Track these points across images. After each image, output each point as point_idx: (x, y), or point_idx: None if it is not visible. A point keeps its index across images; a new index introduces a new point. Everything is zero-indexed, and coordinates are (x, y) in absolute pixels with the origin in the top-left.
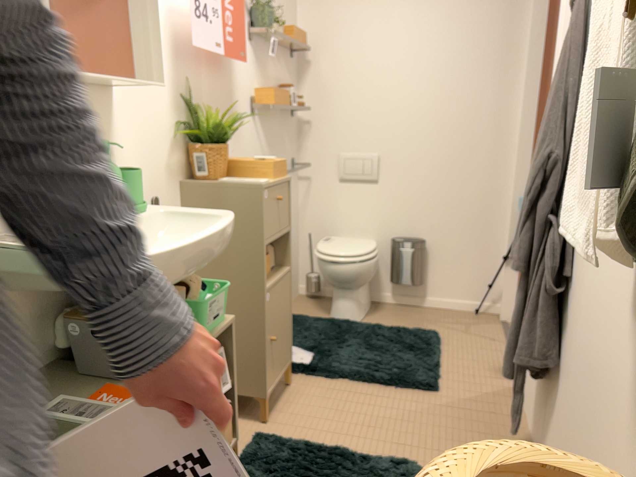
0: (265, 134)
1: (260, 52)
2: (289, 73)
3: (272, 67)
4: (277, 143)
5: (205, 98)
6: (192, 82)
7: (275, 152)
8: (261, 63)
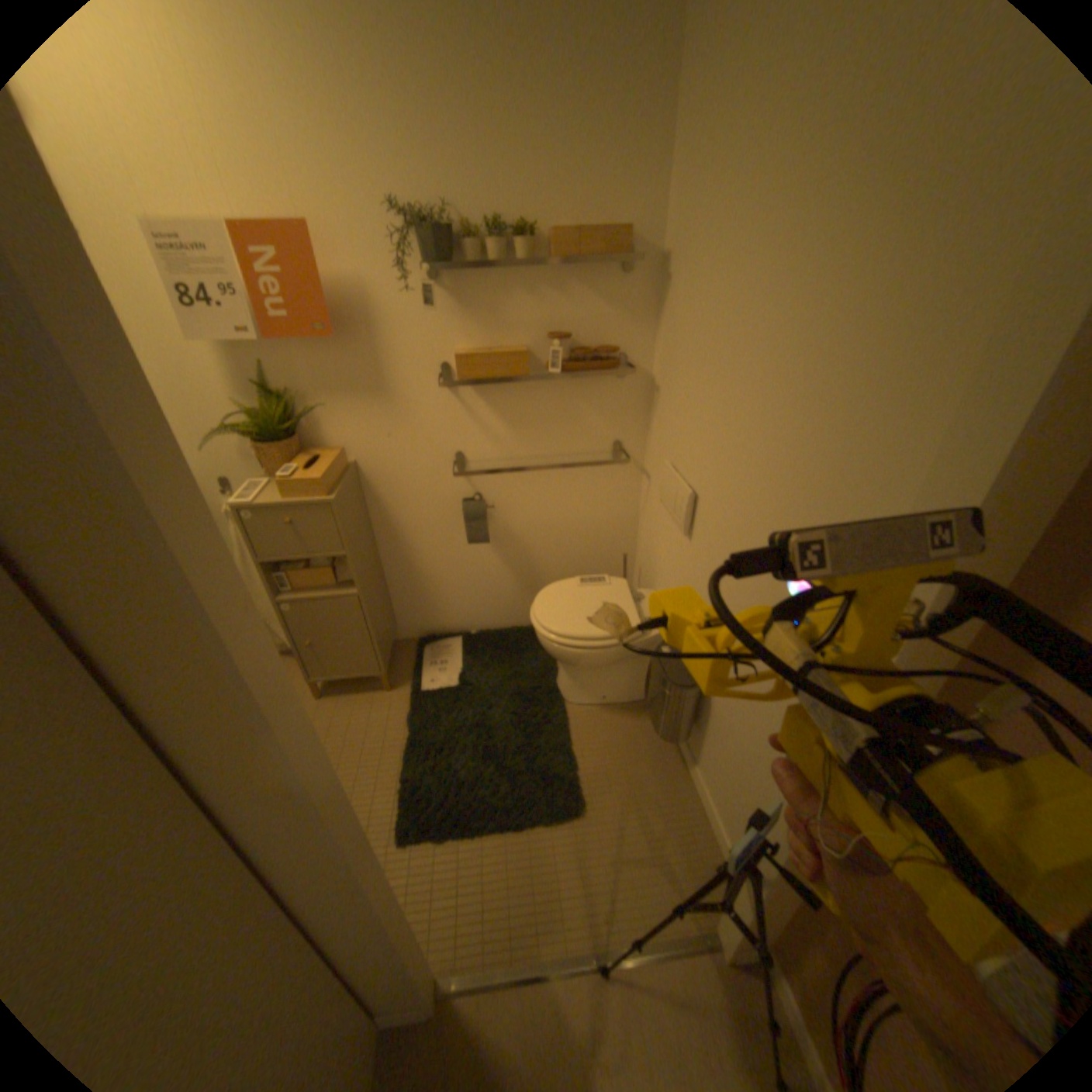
0: (498, 411)
1: (474, 289)
2: (612, 302)
3: (524, 304)
4: (544, 421)
5: (302, 378)
6: (269, 364)
7: (538, 434)
8: (475, 306)
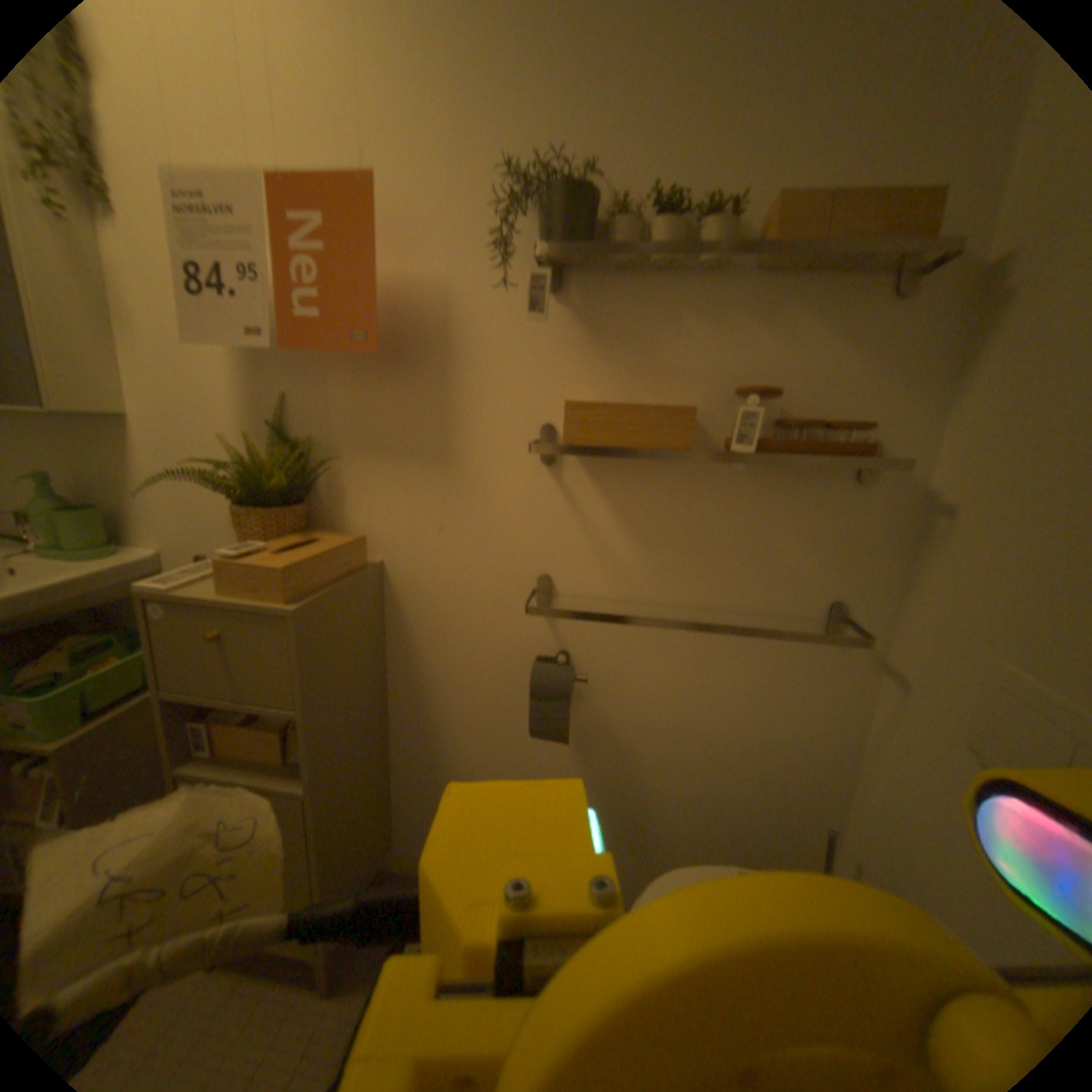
0: (624, 513)
1: (619, 307)
2: (870, 343)
3: (702, 337)
4: (706, 542)
5: (336, 426)
6: (296, 401)
7: (690, 564)
8: (616, 335)
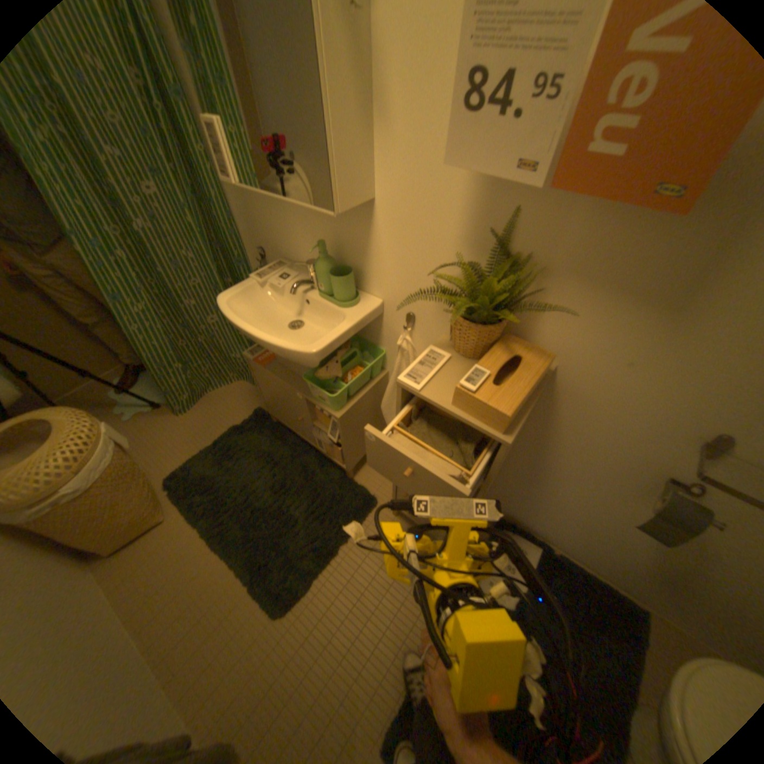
0: None
1: None
2: None
3: None
4: None
5: (563, 246)
6: (529, 214)
7: None
8: None
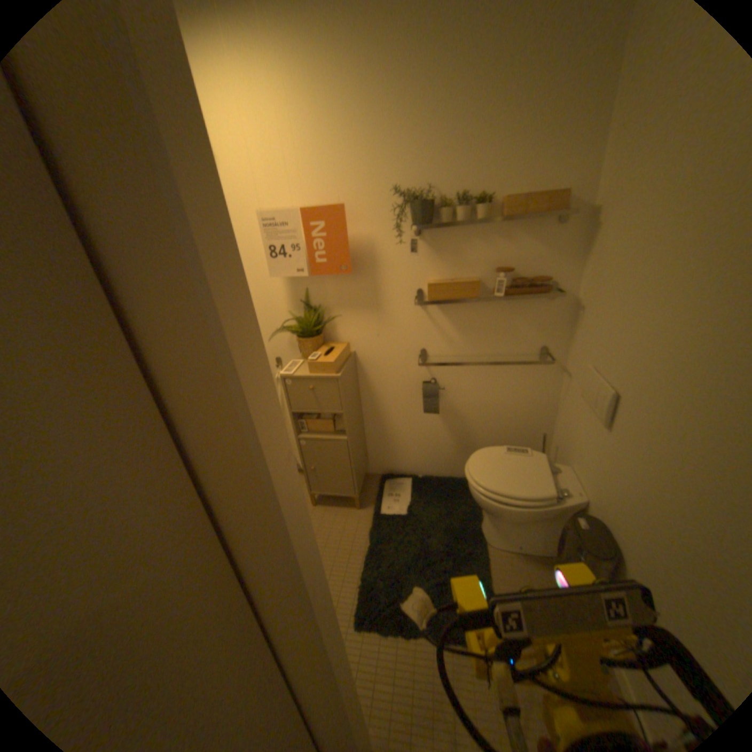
0: (453, 321)
1: (444, 240)
2: (548, 244)
3: (479, 248)
4: (487, 329)
5: (329, 299)
6: (312, 291)
7: (481, 339)
8: (444, 251)
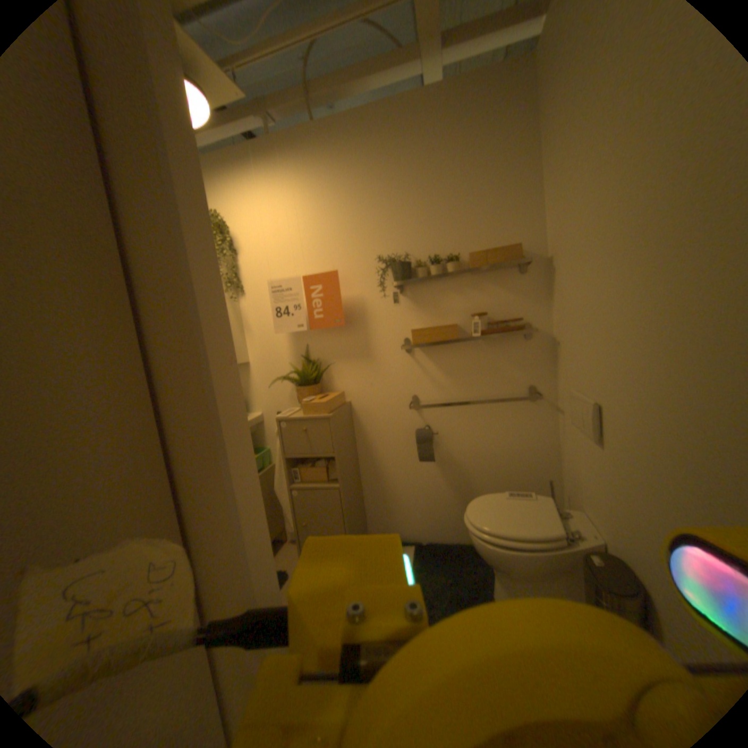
0: (441, 365)
1: (425, 293)
2: (517, 289)
3: (456, 297)
4: (475, 370)
5: (328, 351)
6: (312, 345)
7: (470, 380)
8: (426, 302)
